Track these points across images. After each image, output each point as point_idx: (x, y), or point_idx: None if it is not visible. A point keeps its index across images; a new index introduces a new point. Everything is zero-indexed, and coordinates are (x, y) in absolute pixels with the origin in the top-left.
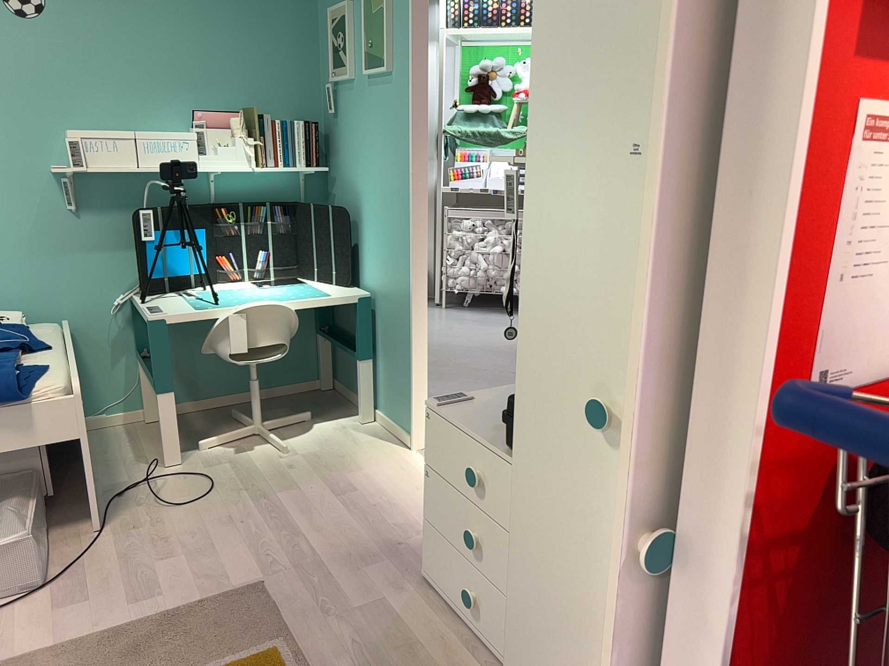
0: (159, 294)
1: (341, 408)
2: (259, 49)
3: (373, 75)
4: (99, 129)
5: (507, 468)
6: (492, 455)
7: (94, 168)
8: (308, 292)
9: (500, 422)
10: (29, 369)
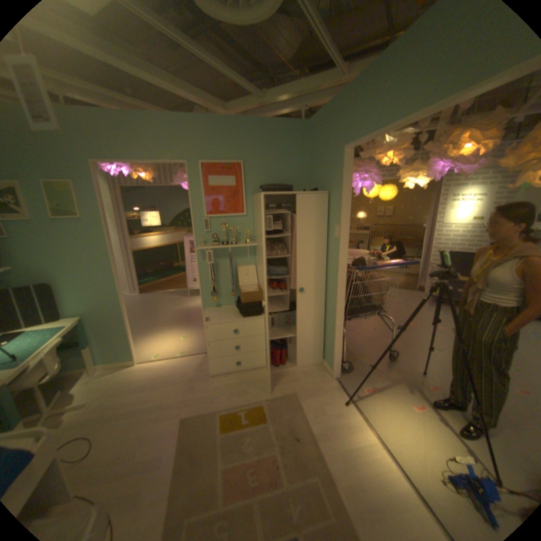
0: None
1: (65, 381)
2: None
3: (61, 219)
4: None
5: (246, 322)
6: (240, 322)
7: None
8: (45, 332)
9: (228, 316)
10: None
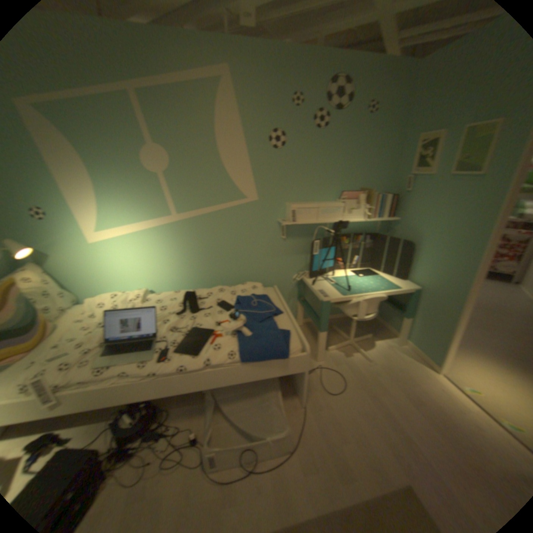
0: (314, 278)
1: (382, 331)
2: (373, 156)
3: (461, 174)
4: (297, 200)
5: None
6: None
7: (298, 222)
8: (385, 283)
9: None
10: (282, 333)
